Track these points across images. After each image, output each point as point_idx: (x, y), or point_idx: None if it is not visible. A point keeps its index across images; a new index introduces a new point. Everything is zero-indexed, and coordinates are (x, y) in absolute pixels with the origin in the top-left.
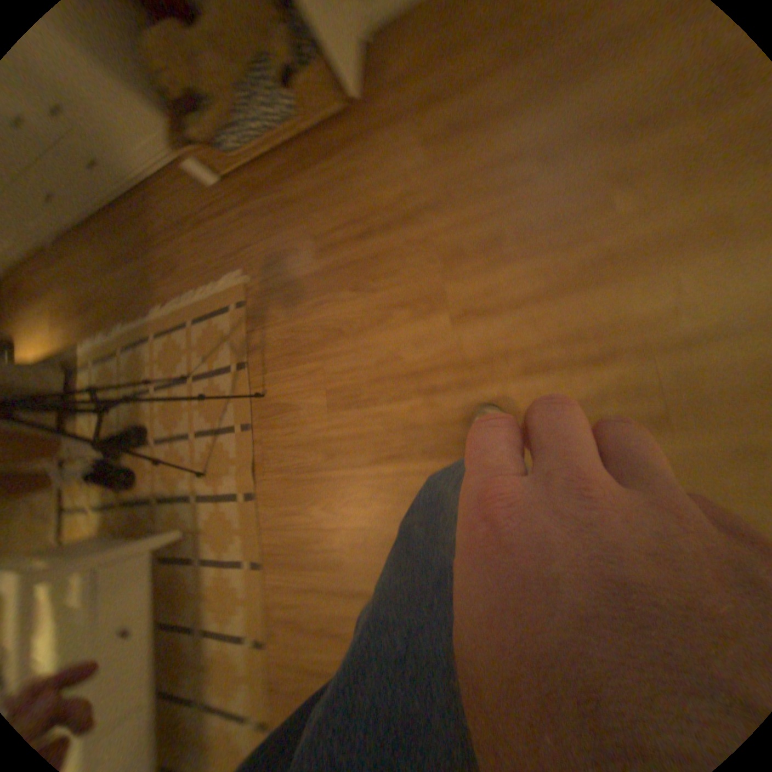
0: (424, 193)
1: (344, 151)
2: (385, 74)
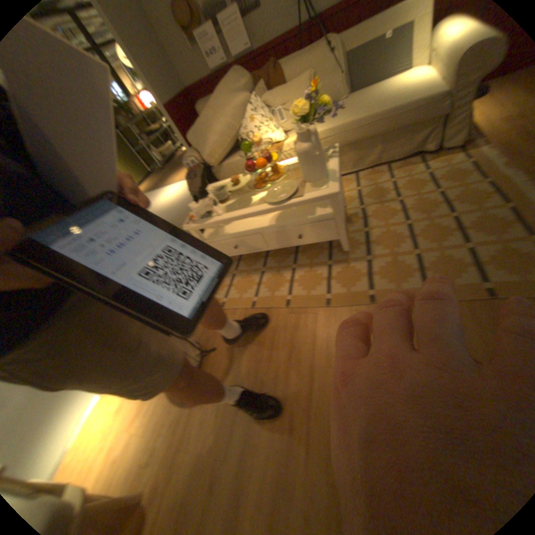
0: None
1: None
2: None
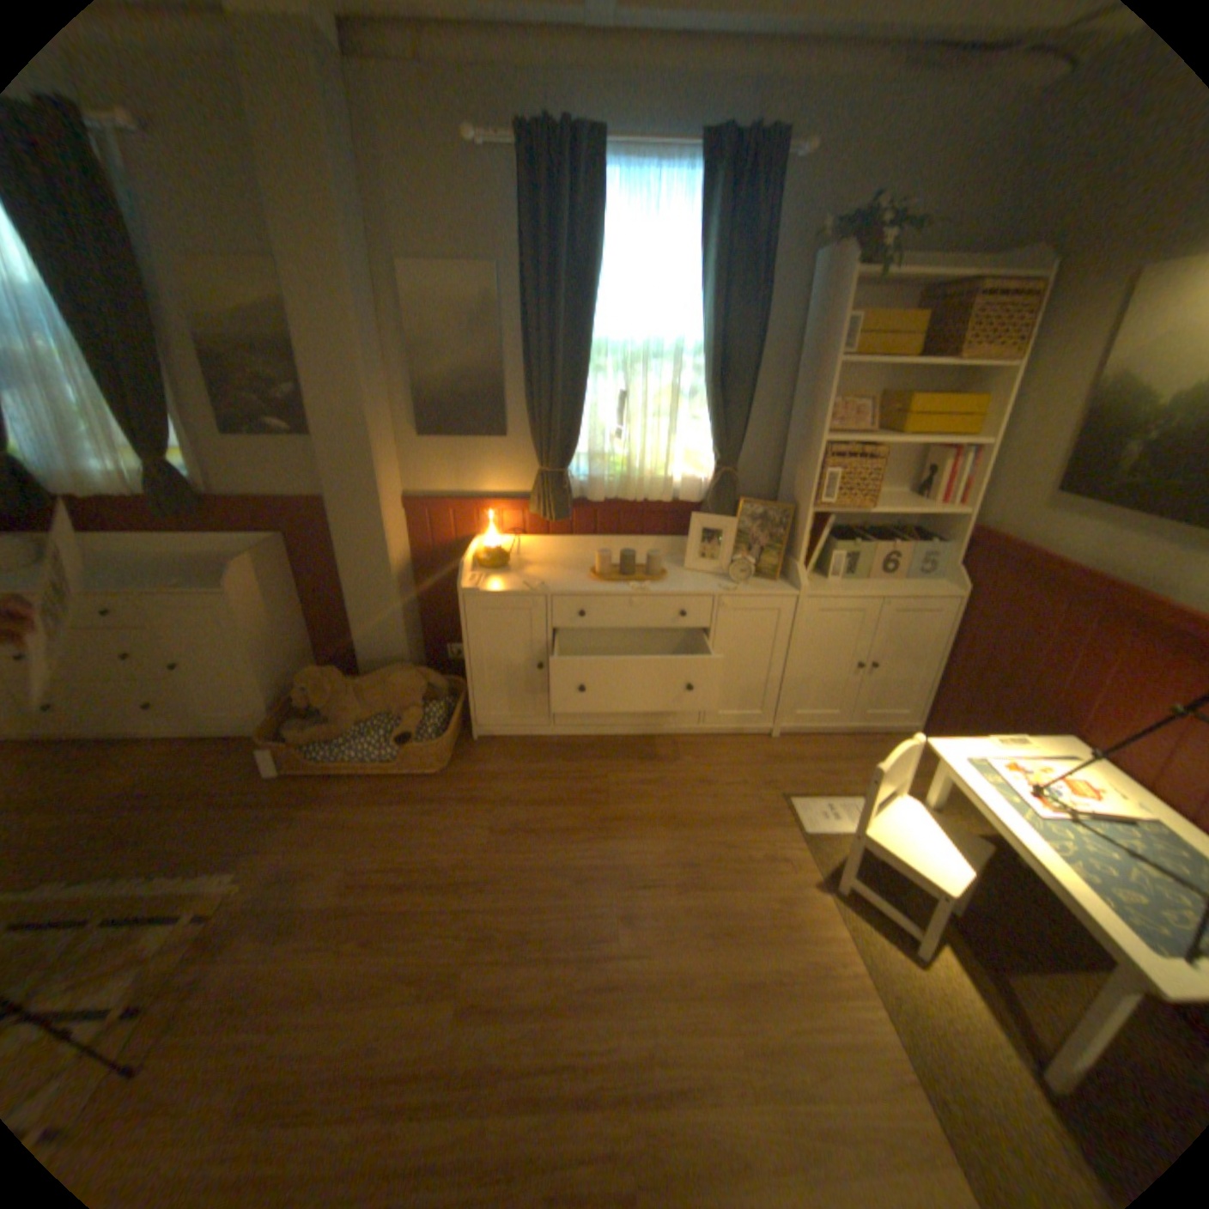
0: (477, 877)
1: (421, 812)
2: (481, 772)
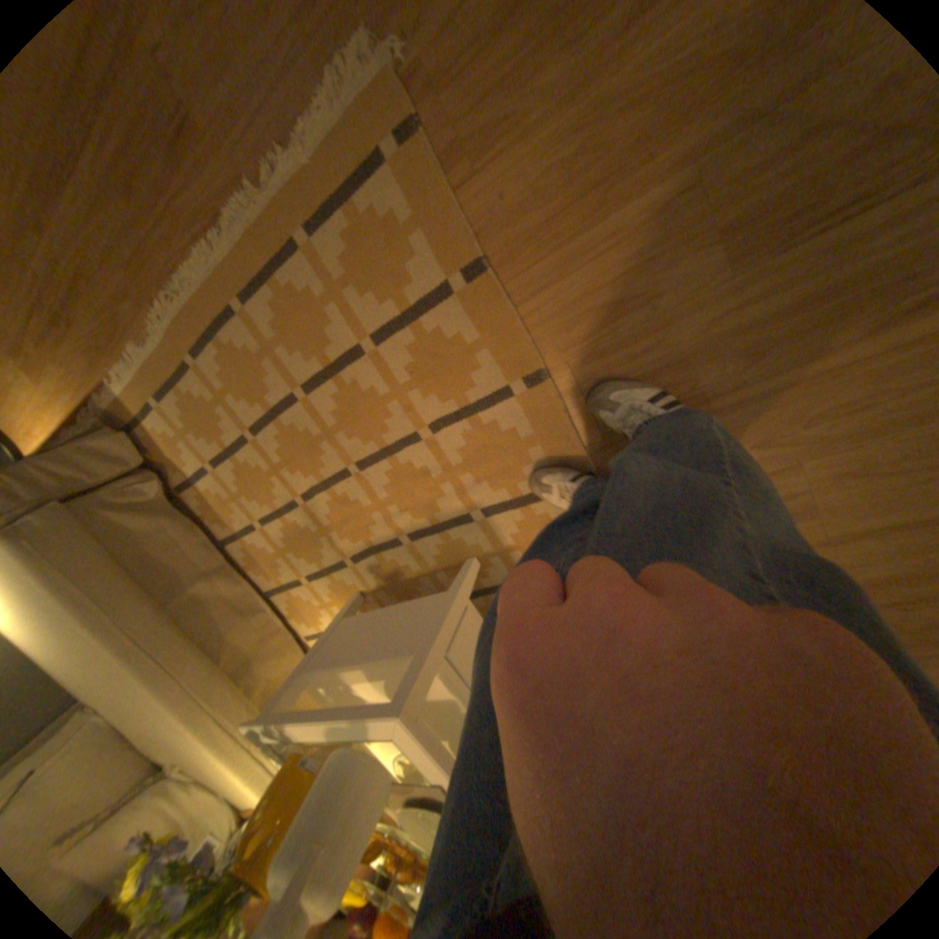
0: None
1: None
2: None
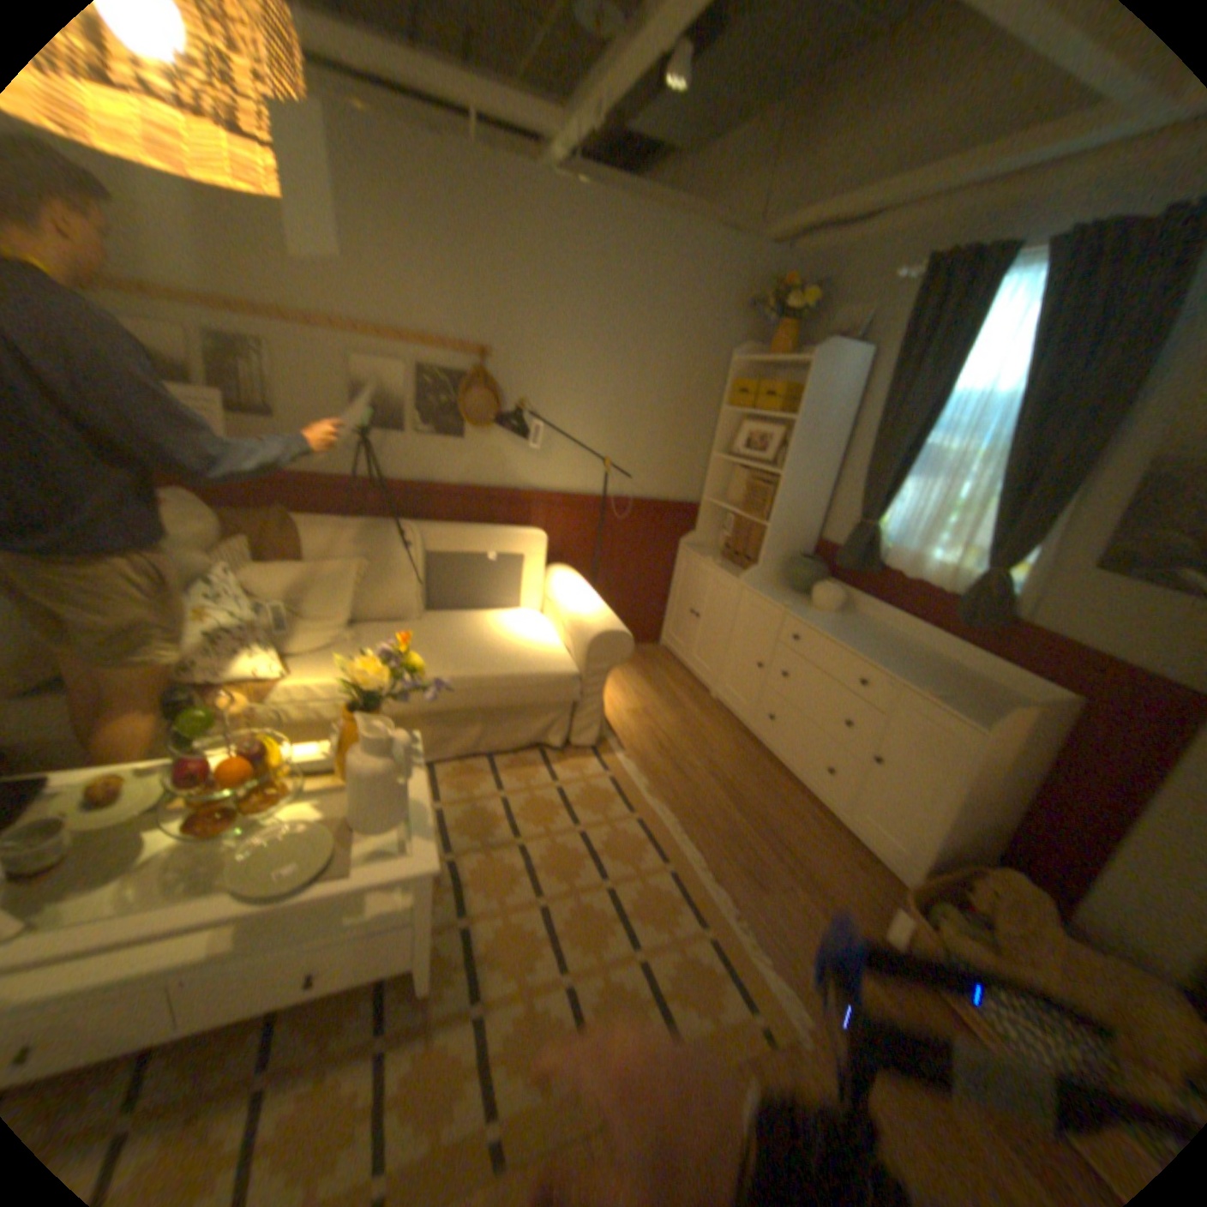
0: None
1: None
2: None
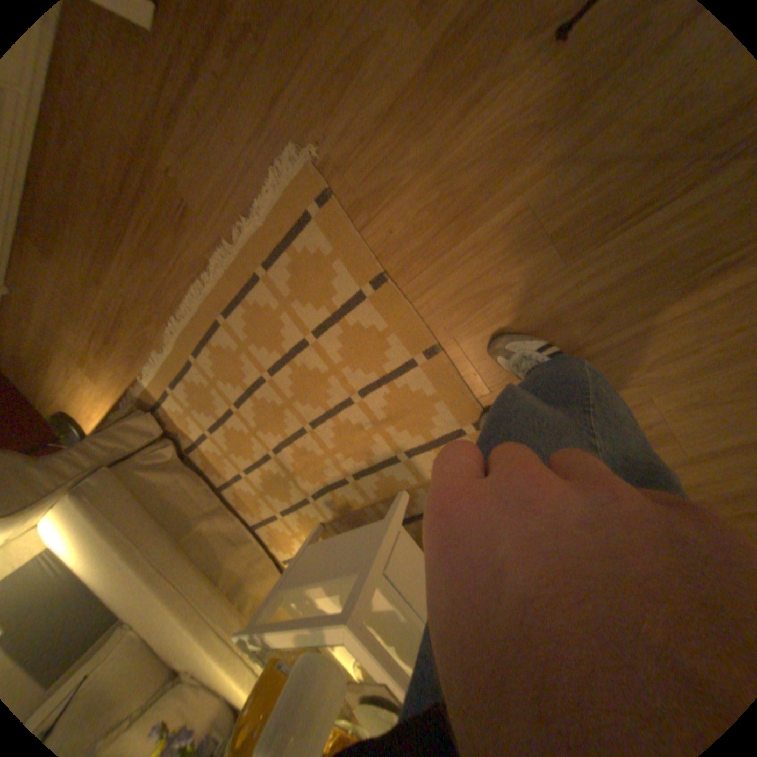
0: None
1: None
2: None
